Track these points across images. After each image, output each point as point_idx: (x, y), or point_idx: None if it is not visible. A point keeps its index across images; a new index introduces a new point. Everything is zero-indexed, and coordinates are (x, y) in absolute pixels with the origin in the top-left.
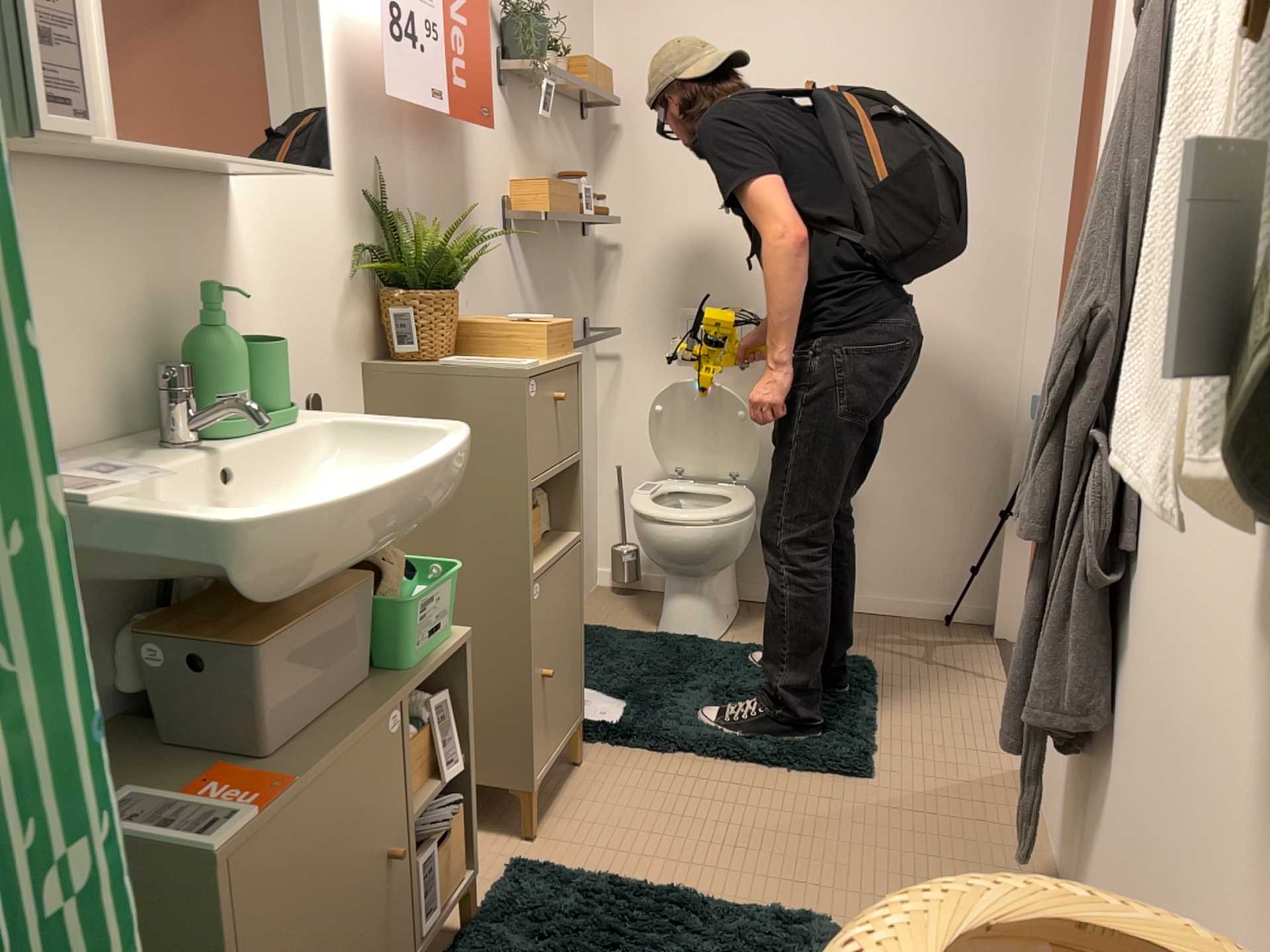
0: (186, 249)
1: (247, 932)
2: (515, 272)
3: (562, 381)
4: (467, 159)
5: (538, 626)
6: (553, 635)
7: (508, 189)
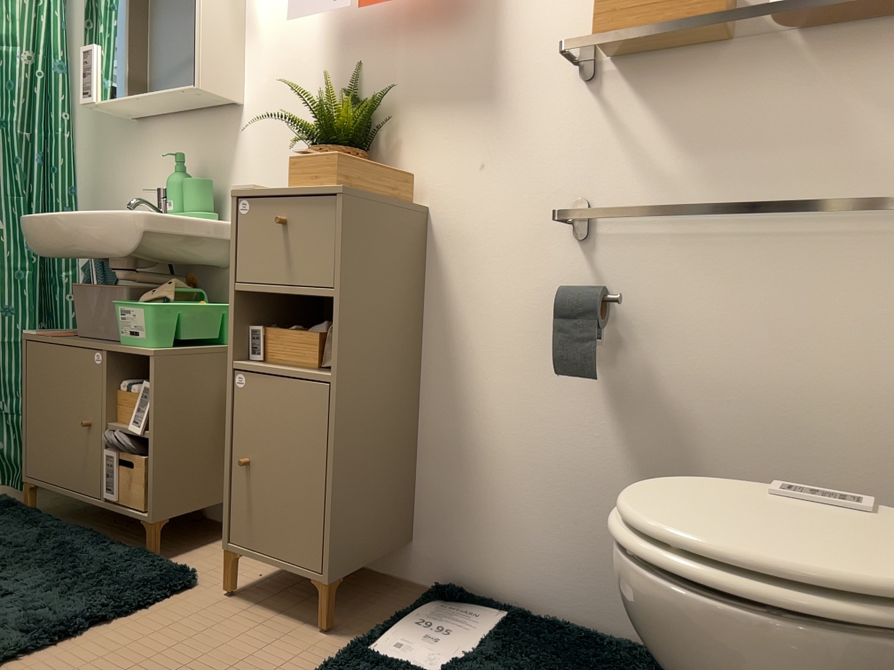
0: (220, 145)
1: (38, 372)
2: (603, 126)
3: (301, 211)
4: (495, 26)
5: (243, 409)
6: (267, 435)
7: (593, 32)
